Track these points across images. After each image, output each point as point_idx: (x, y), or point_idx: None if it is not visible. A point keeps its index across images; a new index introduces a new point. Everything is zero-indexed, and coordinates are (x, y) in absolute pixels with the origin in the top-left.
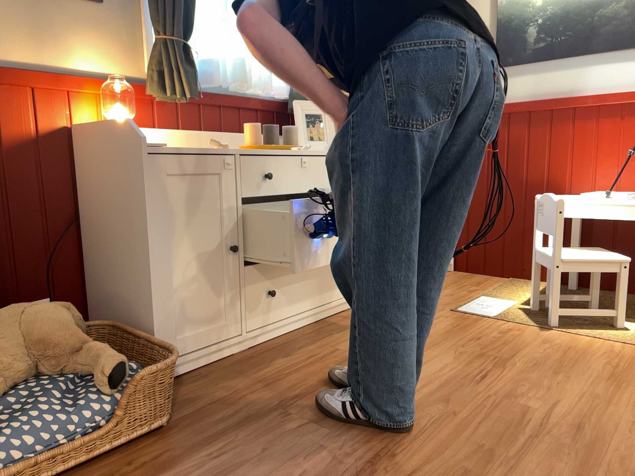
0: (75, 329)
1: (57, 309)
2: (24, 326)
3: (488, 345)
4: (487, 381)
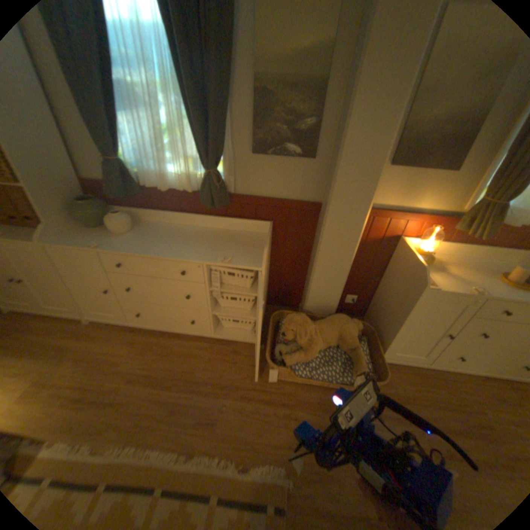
0: (357, 337)
1: (353, 328)
2: (340, 331)
3: None
4: None
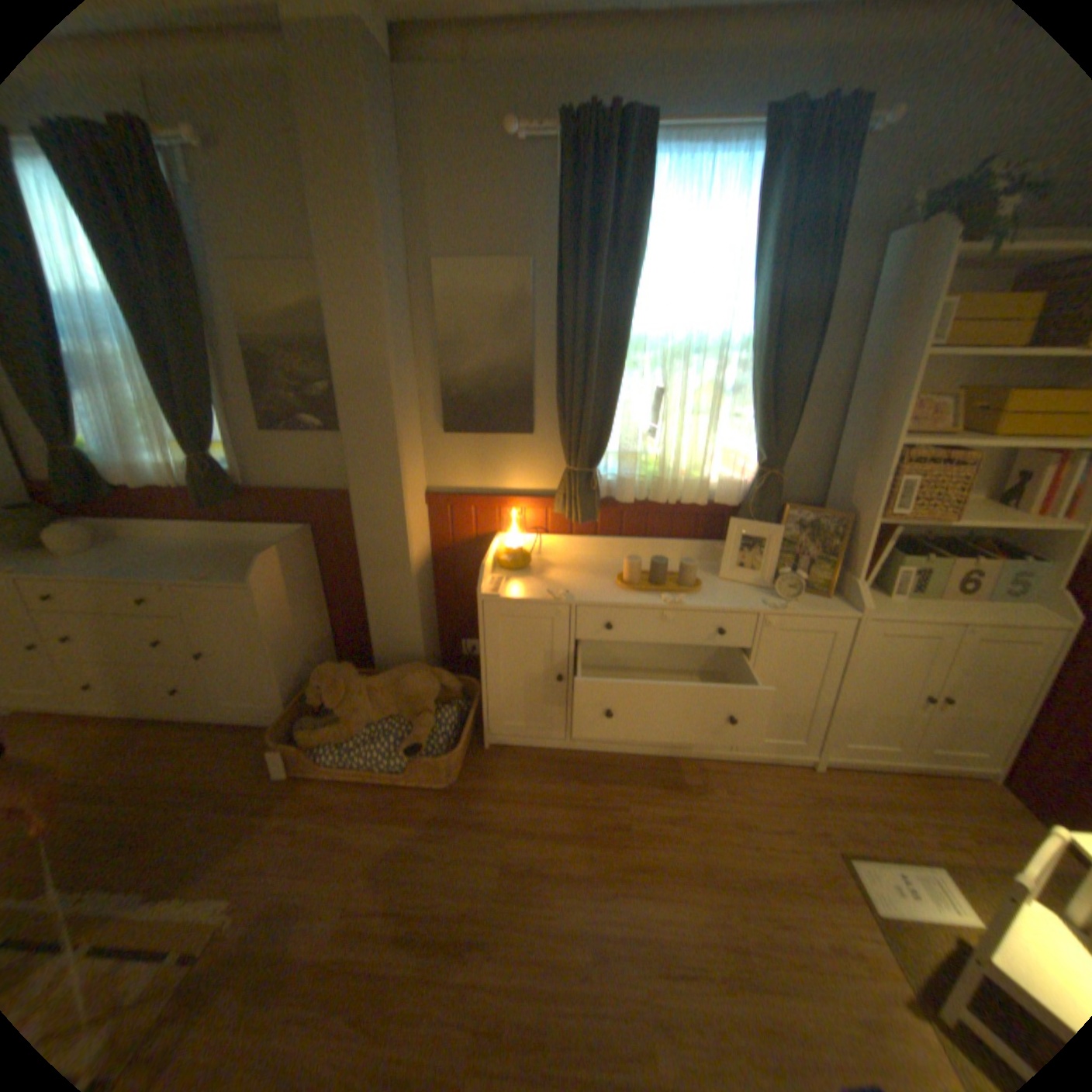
0: (432, 696)
1: (424, 682)
2: (401, 688)
3: (778, 950)
4: (681, 987)
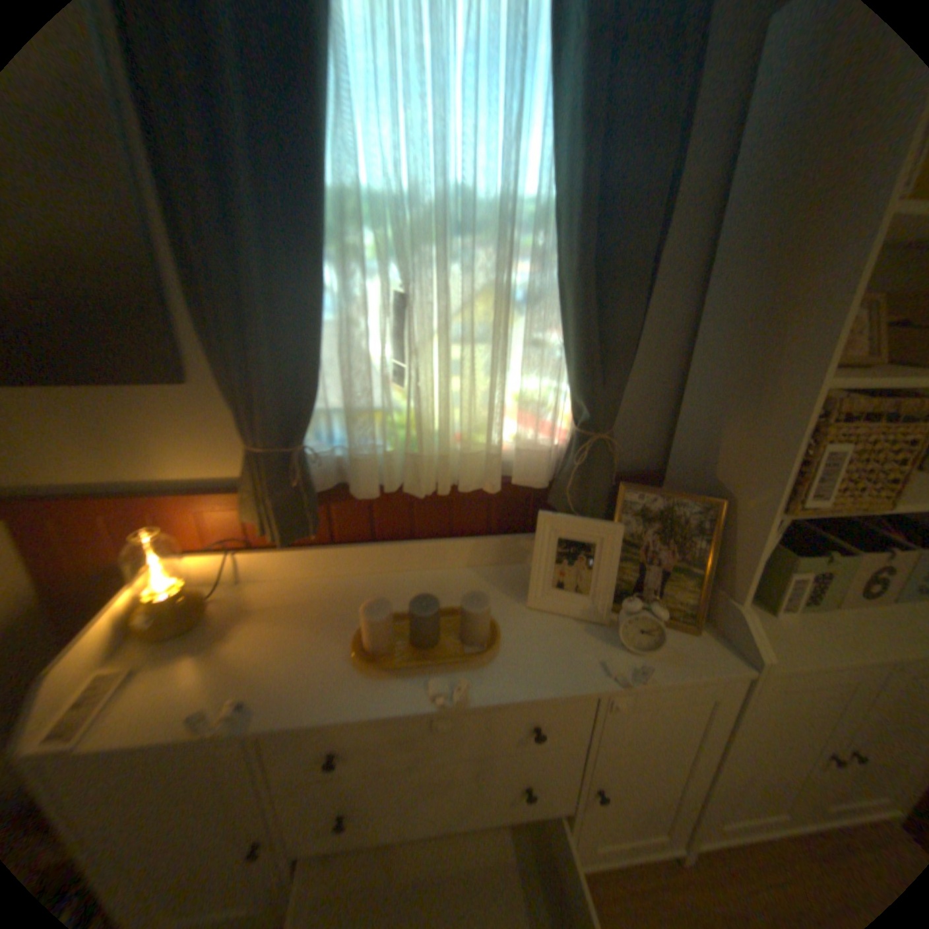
0: None
1: None
2: None
3: None
4: None
